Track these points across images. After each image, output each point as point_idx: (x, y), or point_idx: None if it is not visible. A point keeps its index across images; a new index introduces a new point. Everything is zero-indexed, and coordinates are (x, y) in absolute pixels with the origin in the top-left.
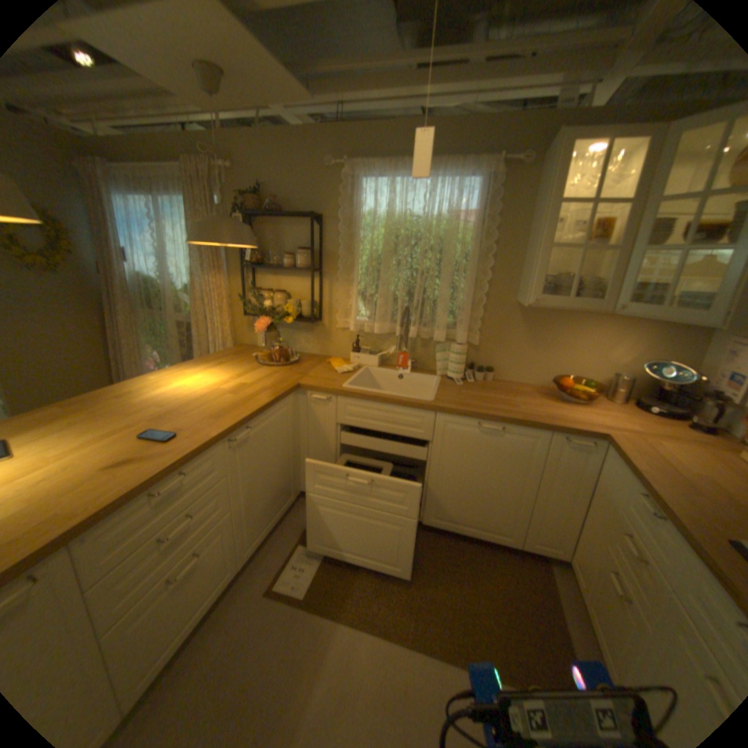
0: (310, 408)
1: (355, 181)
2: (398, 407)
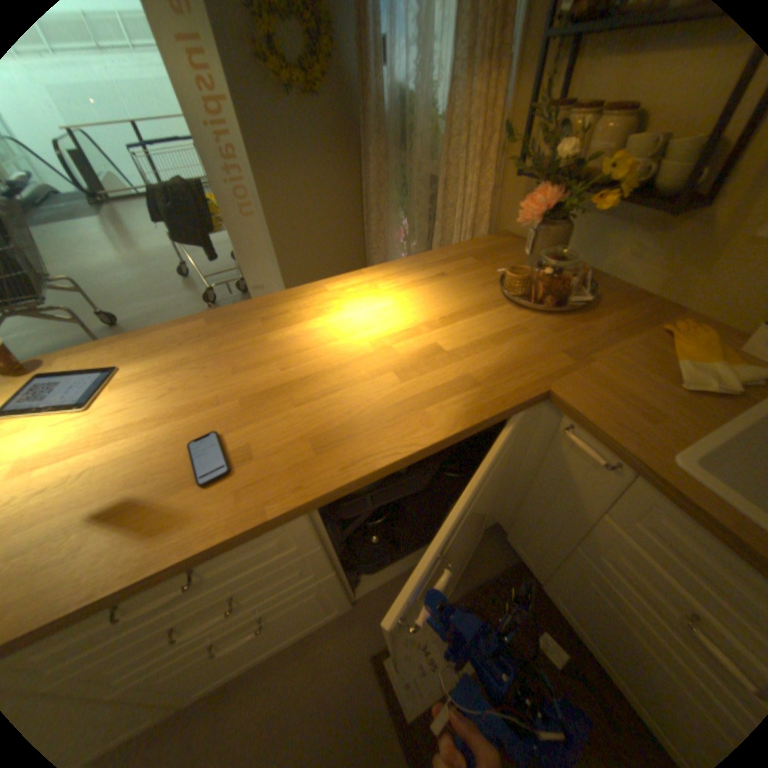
0: (558, 444)
1: None
2: None
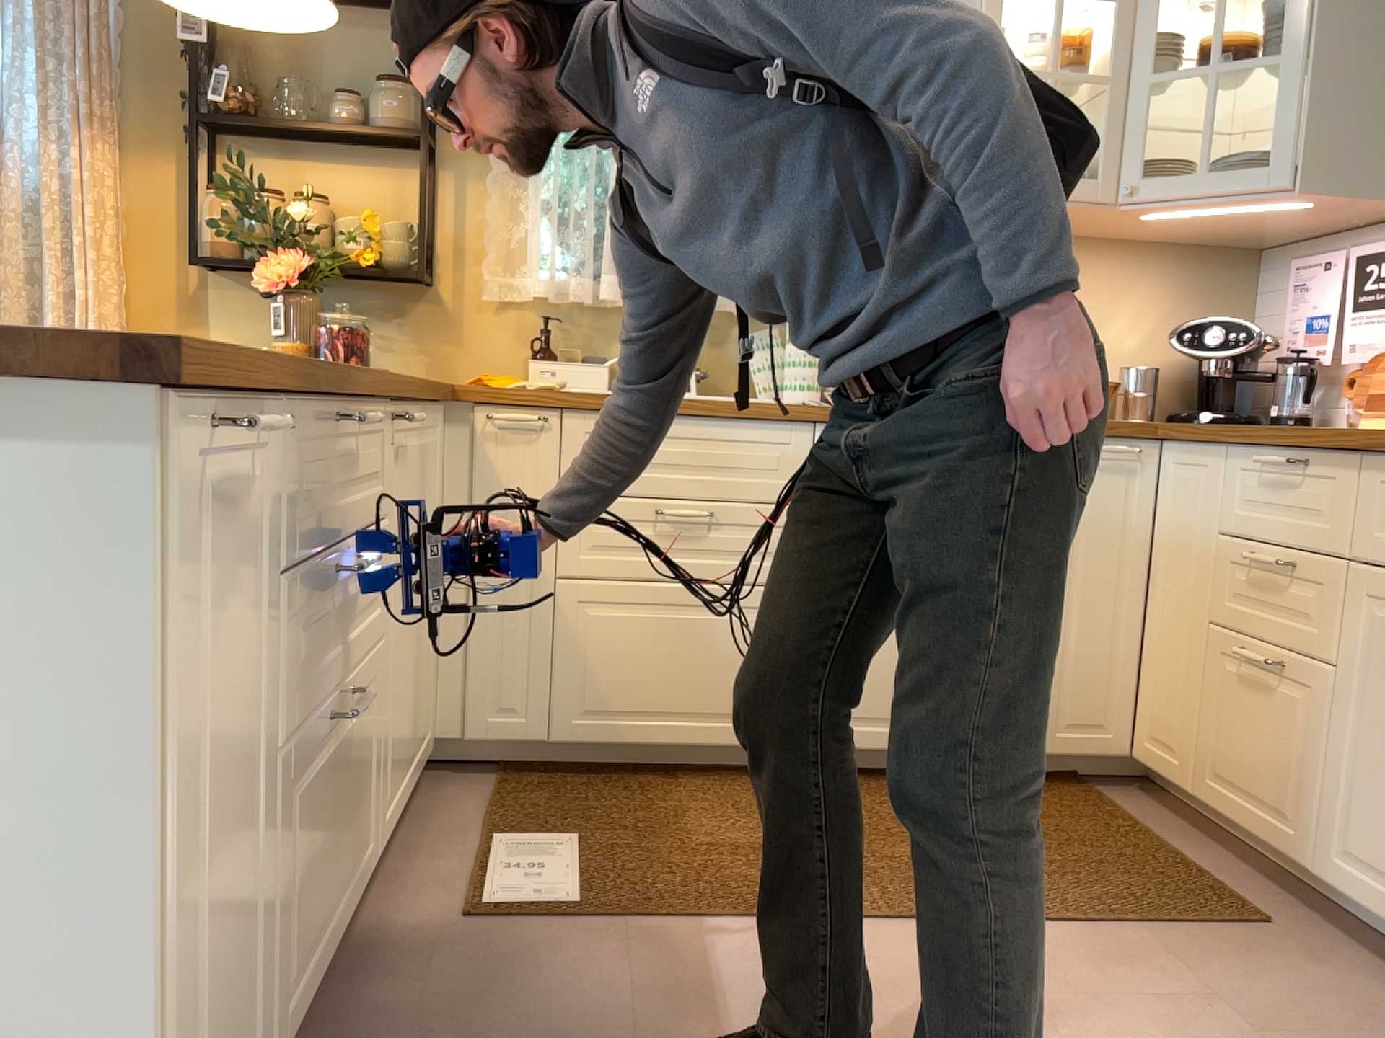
0: (478, 455)
1: None
2: (726, 420)
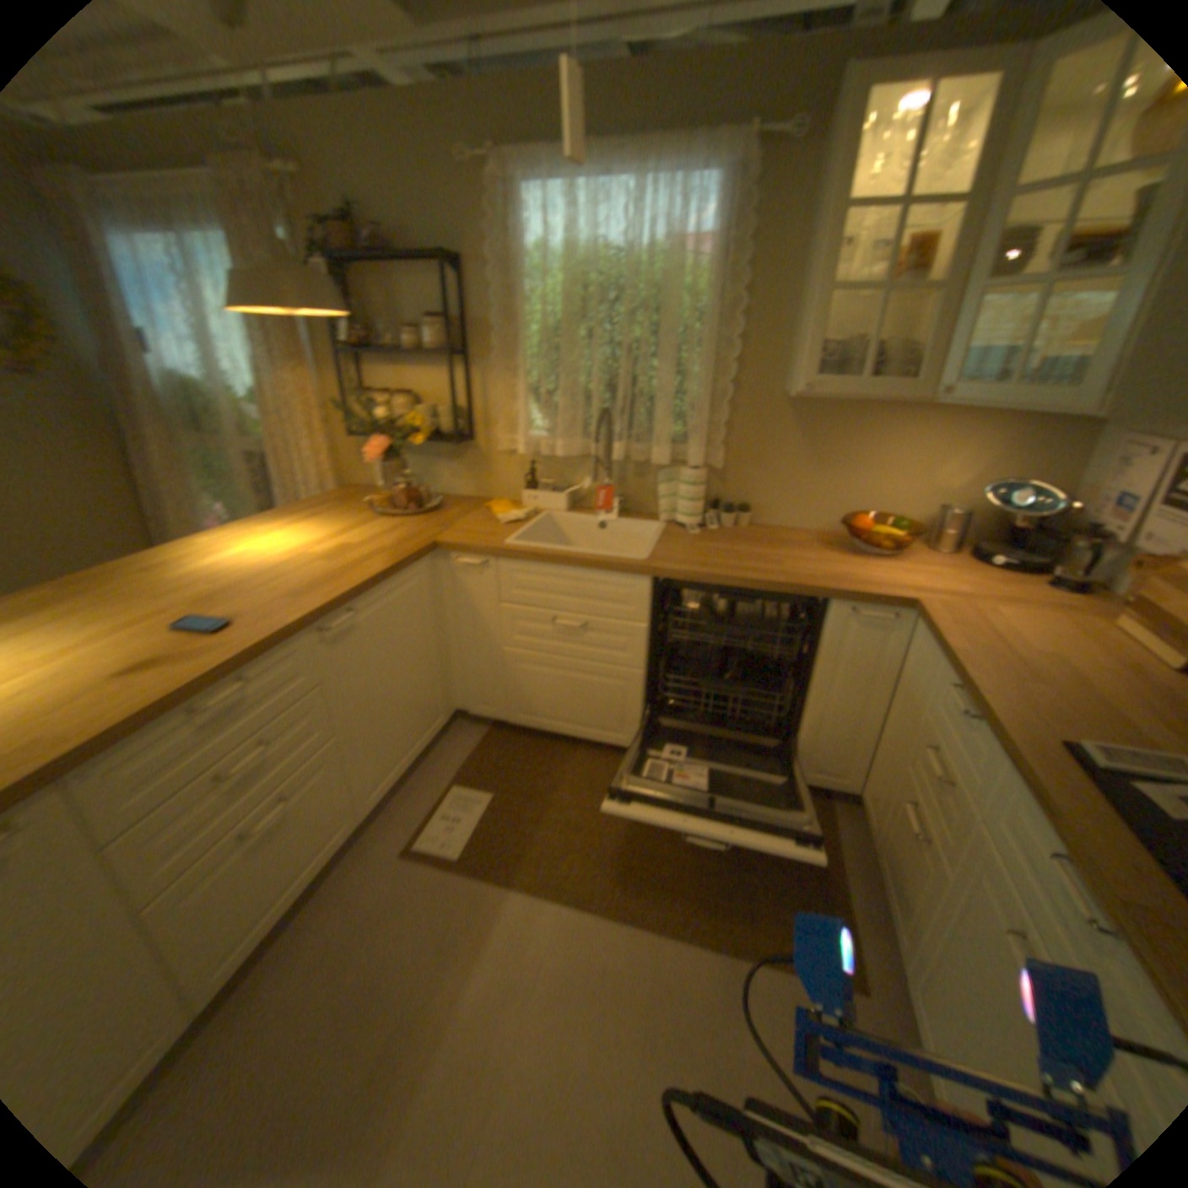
0: (454, 580)
1: (505, 189)
2: (591, 572)
